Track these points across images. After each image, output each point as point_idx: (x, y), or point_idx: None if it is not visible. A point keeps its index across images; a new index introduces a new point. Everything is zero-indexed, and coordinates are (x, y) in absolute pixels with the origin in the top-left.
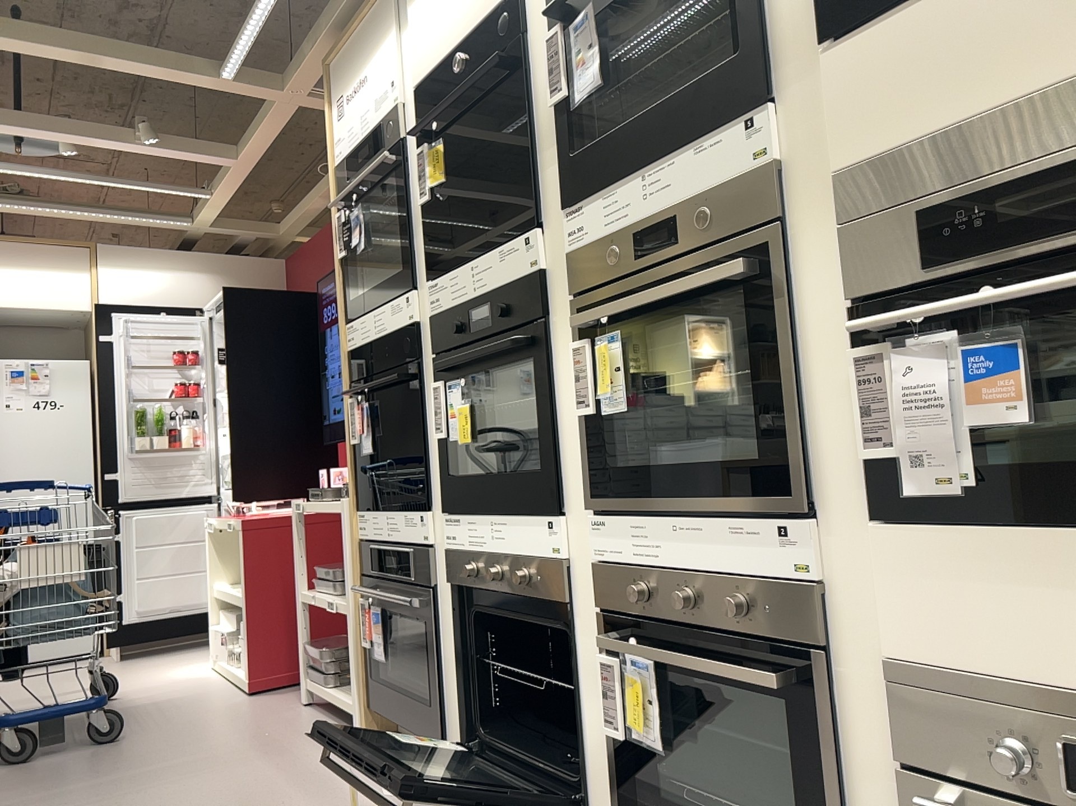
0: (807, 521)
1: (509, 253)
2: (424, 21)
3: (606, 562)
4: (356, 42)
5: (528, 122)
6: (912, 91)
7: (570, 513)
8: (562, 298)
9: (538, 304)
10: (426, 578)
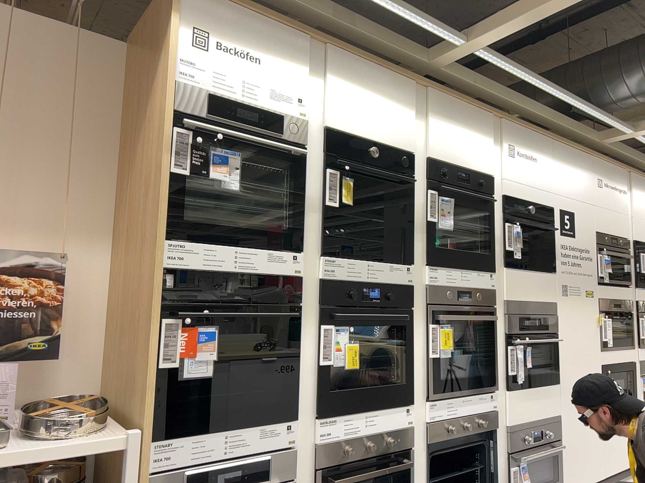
0: (495, 392)
1: (398, 271)
2: (346, 99)
3: (434, 420)
4: (249, 20)
5: (411, 215)
6: (519, 289)
7: (413, 402)
8: (419, 302)
9: (412, 302)
10: (289, 473)
